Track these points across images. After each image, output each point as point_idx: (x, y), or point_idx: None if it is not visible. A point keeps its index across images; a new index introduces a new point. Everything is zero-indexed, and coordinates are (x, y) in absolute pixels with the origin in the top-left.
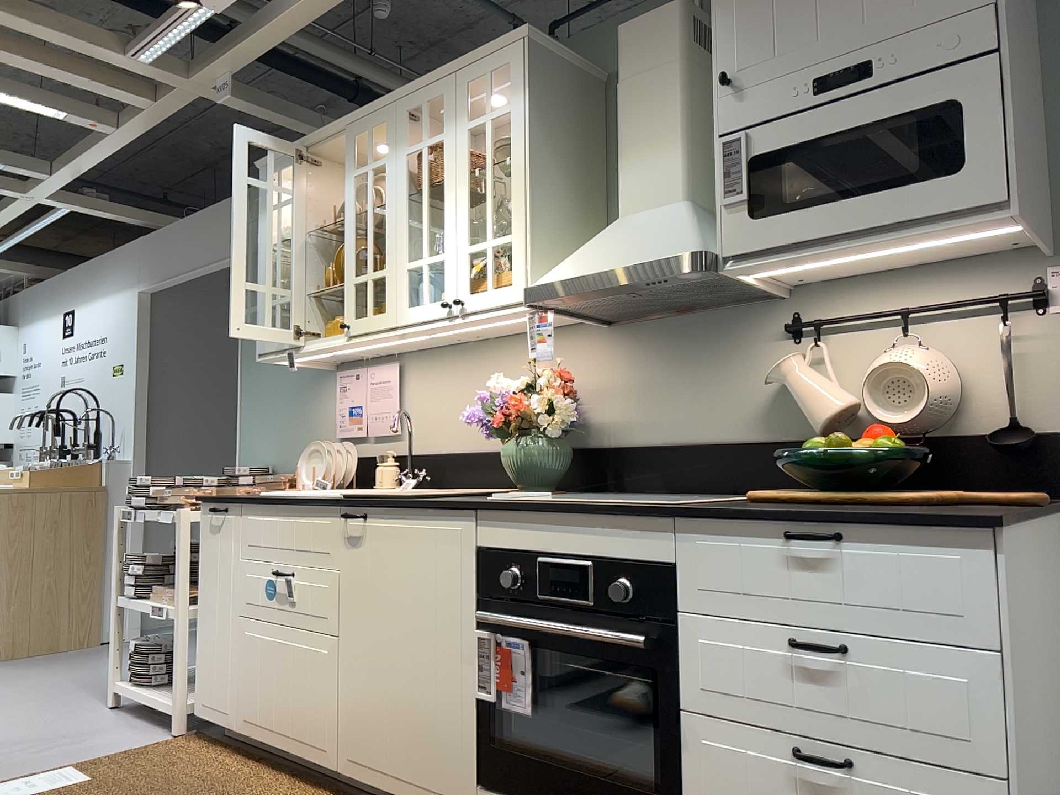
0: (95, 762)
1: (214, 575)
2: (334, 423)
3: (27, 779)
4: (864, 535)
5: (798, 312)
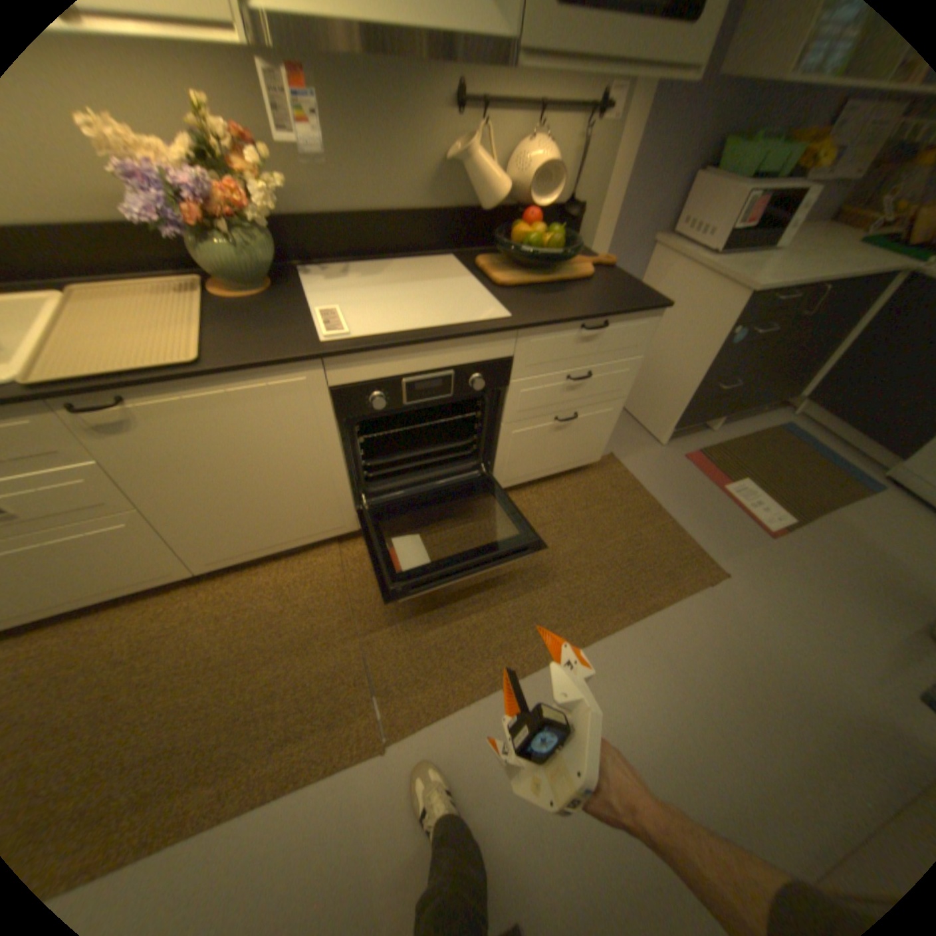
0: None
1: None
2: None
3: None
4: (616, 320)
5: (465, 77)
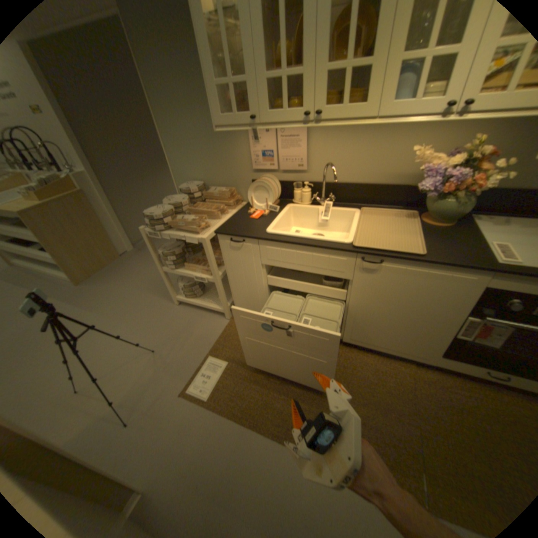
0: (214, 348)
1: (240, 269)
2: (248, 160)
3: (199, 372)
4: None
5: None
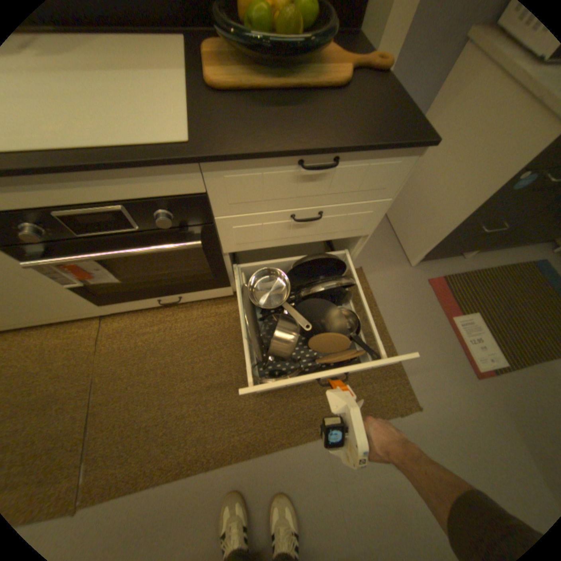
0: None
1: None
2: None
3: None
4: (352, 156)
5: None
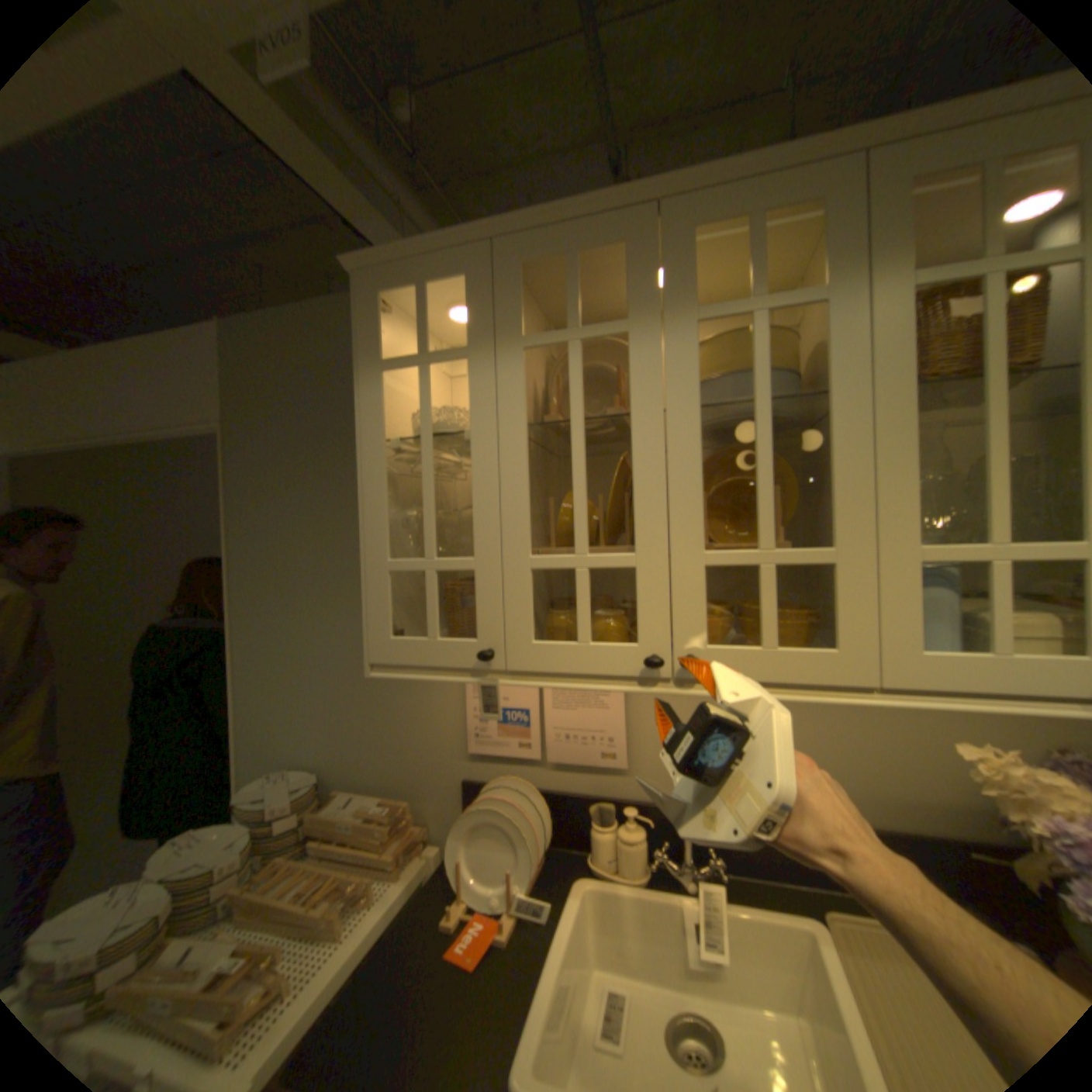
0: None
1: None
2: (457, 724)
3: None
4: None
5: None
